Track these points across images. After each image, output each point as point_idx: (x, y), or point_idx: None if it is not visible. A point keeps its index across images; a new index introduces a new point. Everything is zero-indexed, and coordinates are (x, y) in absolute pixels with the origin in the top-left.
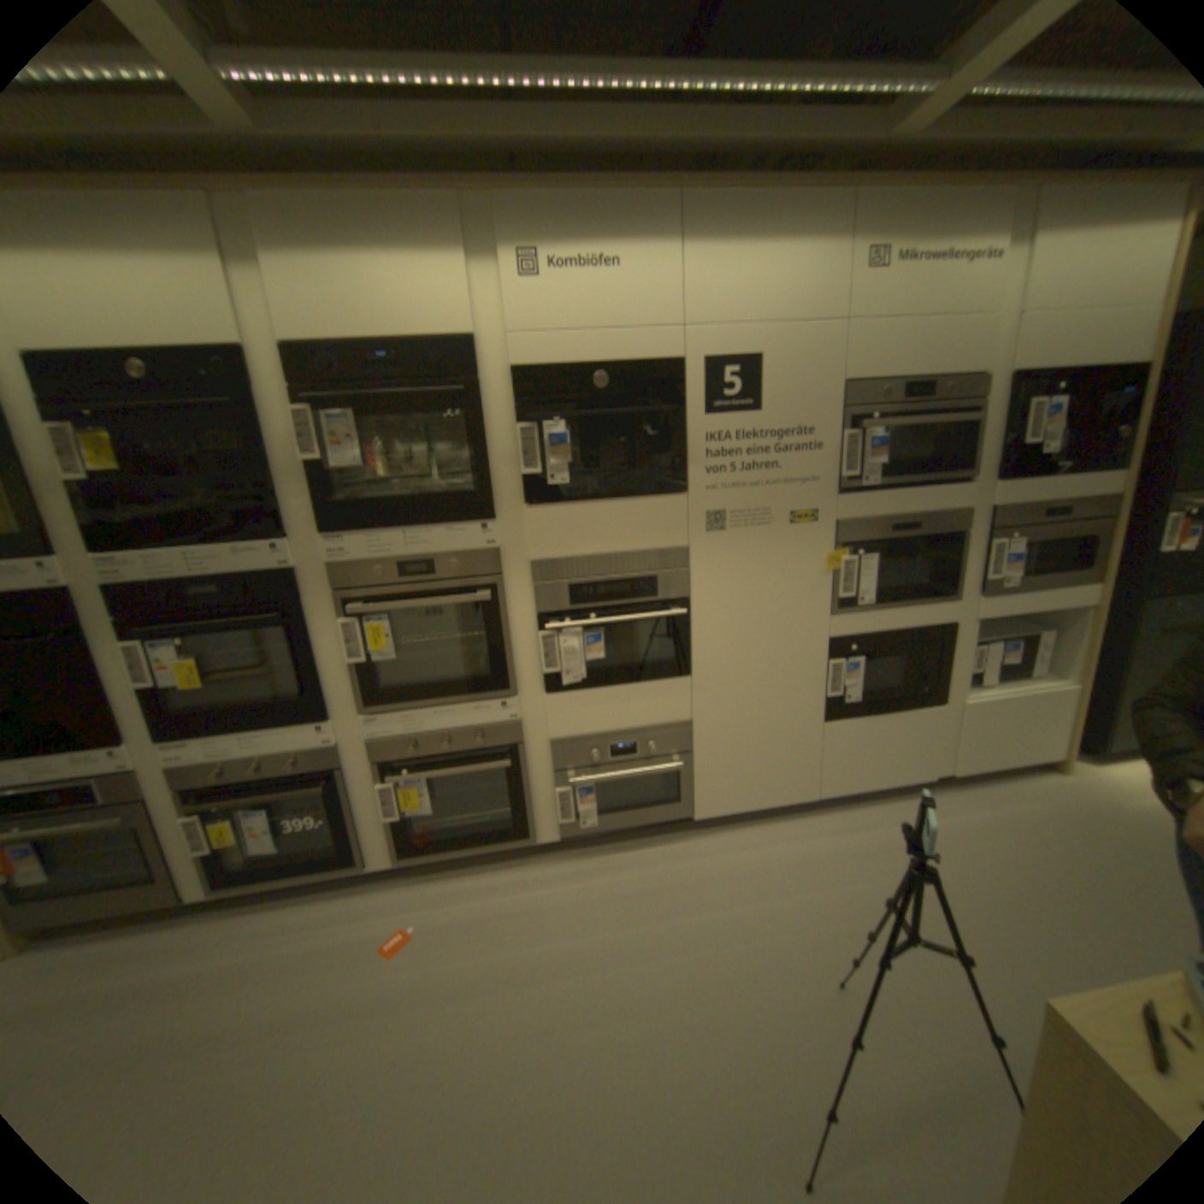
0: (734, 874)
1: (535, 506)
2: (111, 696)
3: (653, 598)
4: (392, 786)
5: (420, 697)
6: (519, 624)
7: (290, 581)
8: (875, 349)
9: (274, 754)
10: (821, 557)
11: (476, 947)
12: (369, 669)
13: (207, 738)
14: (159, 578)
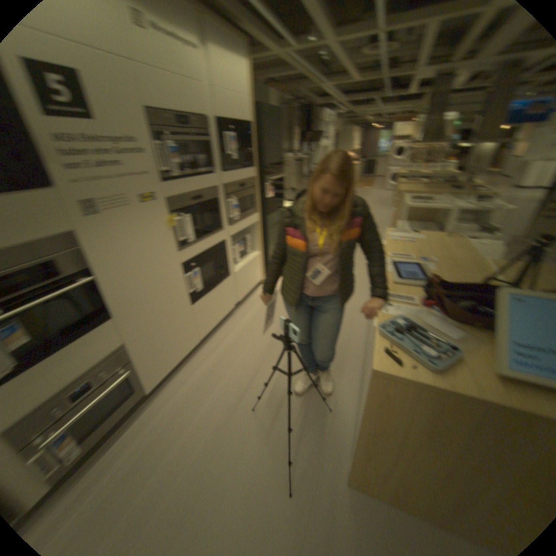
0: (179, 404)
1: None
2: None
3: (52, 278)
4: None
5: None
6: None
7: None
8: (150, 88)
9: None
10: (160, 220)
11: None
12: None
13: None
14: None
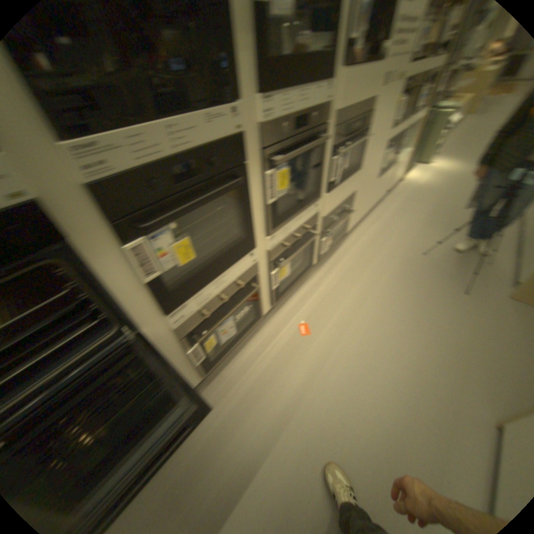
0: (367, 244)
1: (347, 66)
2: (123, 296)
3: (364, 129)
4: (281, 268)
5: (292, 213)
6: (327, 155)
7: (245, 142)
8: None
9: (233, 280)
10: (399, 100)
11: (330, 309)
12: (276, 203)
13: (199, 290)
14: (151, 157)
